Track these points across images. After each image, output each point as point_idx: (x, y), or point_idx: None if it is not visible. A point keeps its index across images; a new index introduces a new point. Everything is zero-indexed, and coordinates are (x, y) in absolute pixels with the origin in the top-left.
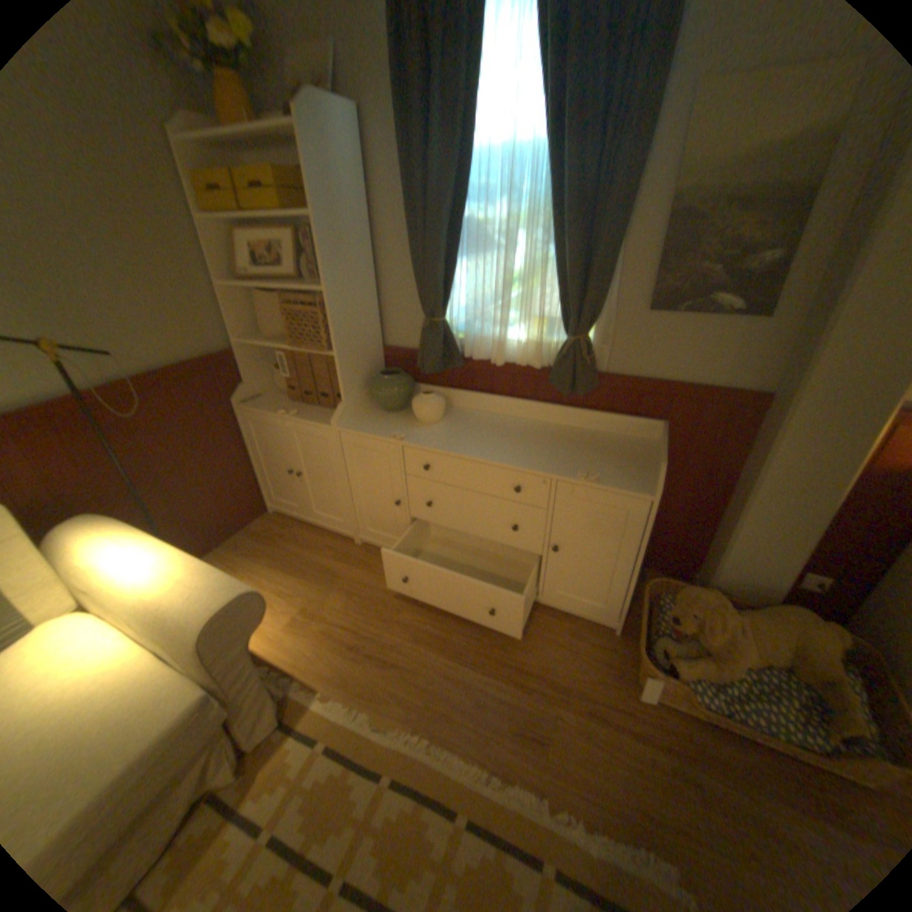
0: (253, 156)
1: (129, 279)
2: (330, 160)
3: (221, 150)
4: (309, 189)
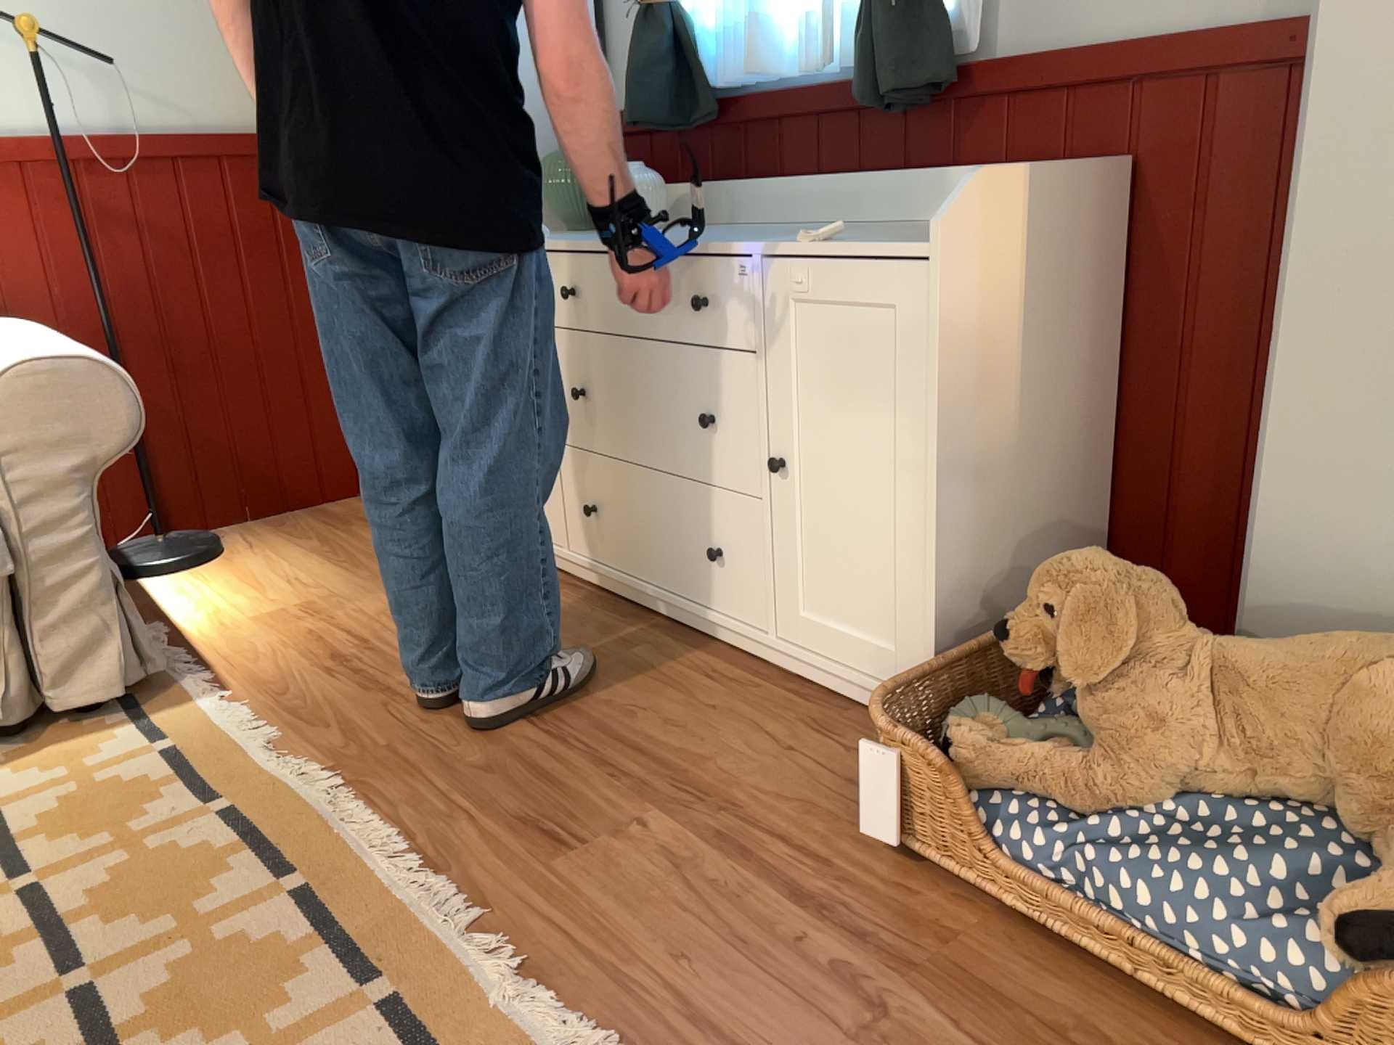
0: None
1: None
2: None
3: None
4: None
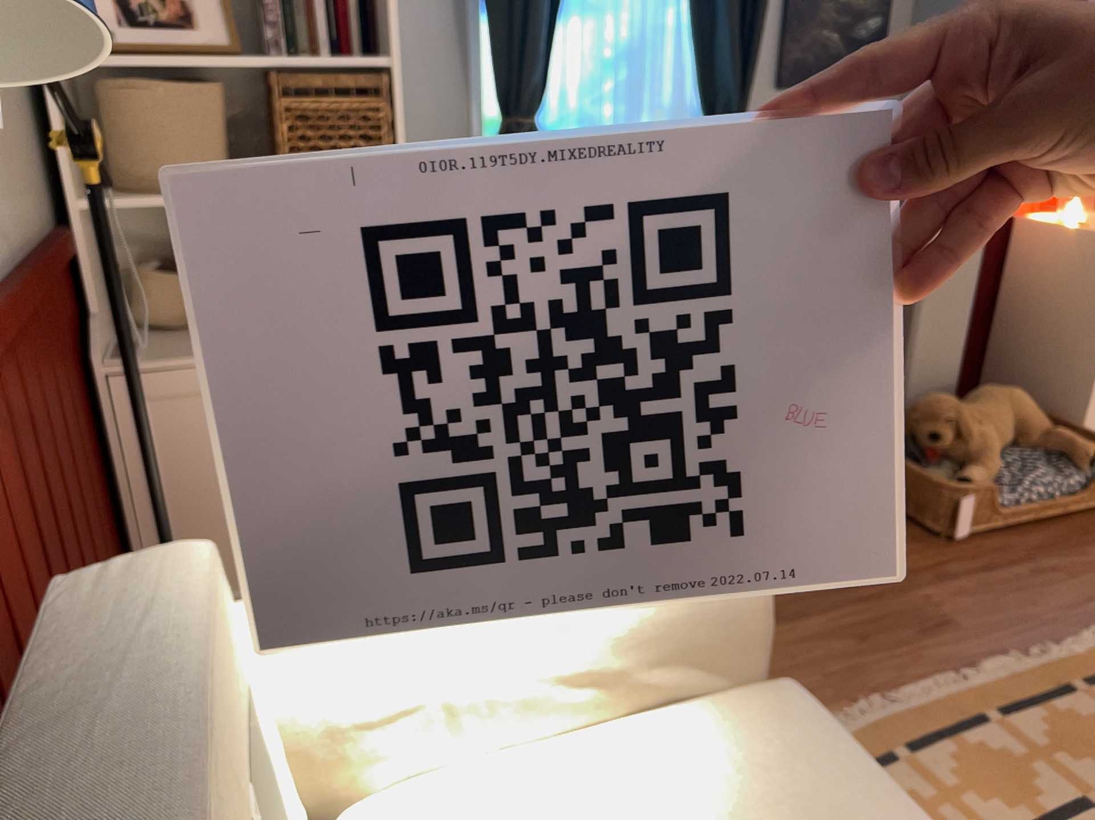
0: None
1: None
2: None
3: None
4: None
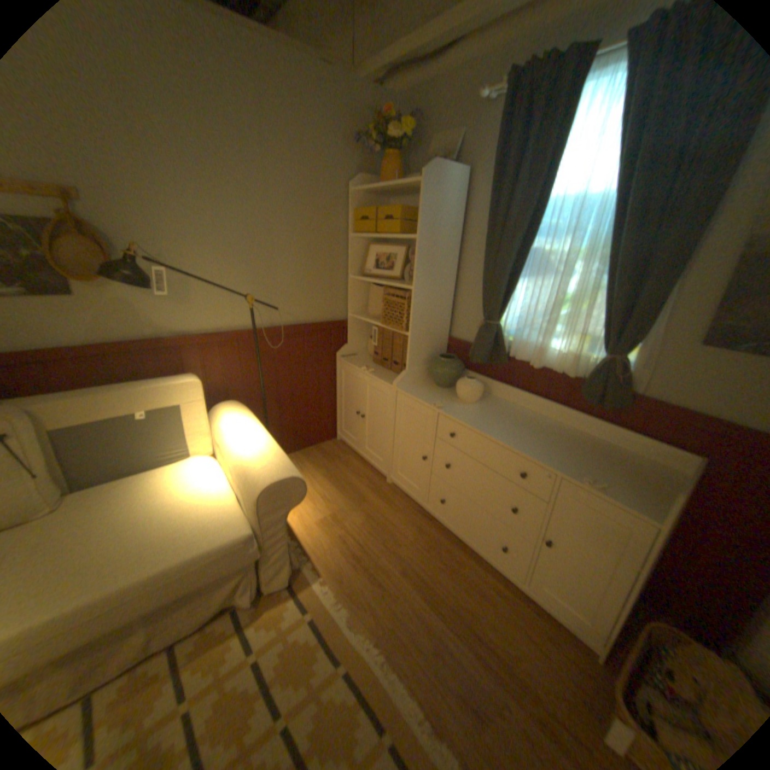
0: (396, 199)
1: (302, 268)
2: (441, 203)
3: (377, 195)
4: (420, 221)
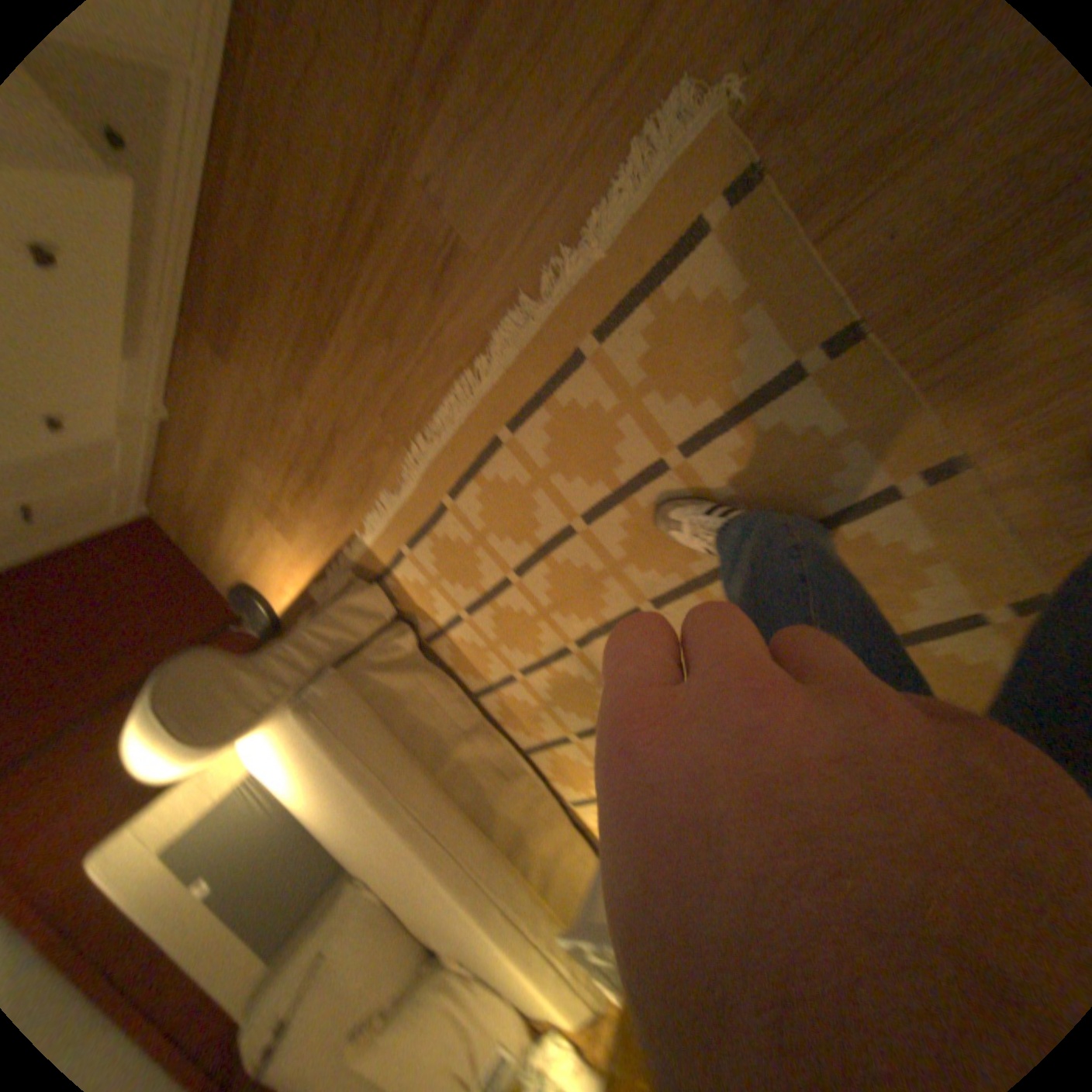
0: None
1: None
2: None
3: None
4: None
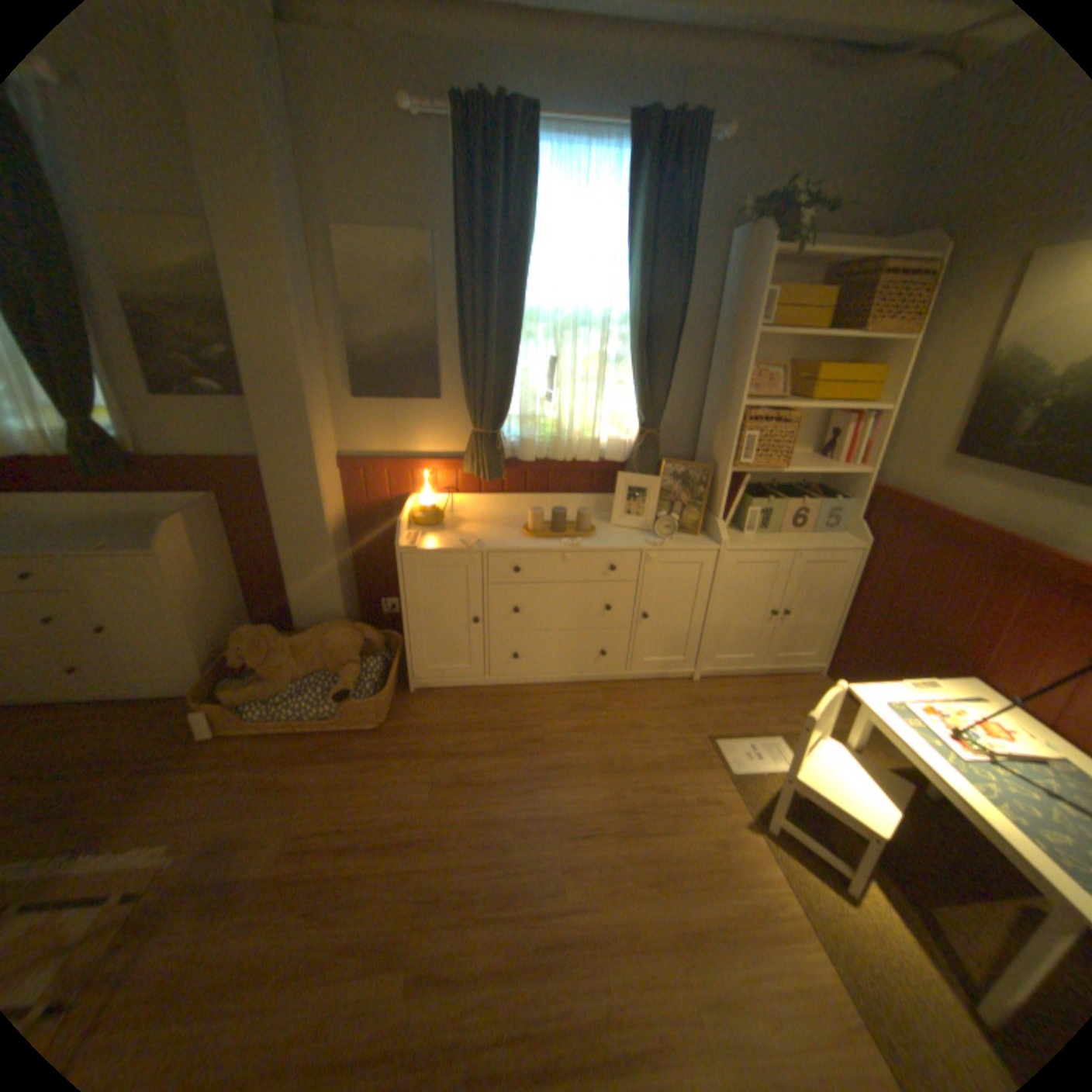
0: None
1: None
2: None
3: None
4: None
